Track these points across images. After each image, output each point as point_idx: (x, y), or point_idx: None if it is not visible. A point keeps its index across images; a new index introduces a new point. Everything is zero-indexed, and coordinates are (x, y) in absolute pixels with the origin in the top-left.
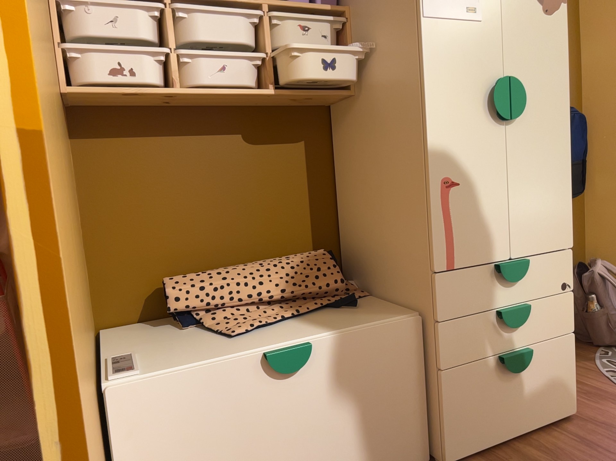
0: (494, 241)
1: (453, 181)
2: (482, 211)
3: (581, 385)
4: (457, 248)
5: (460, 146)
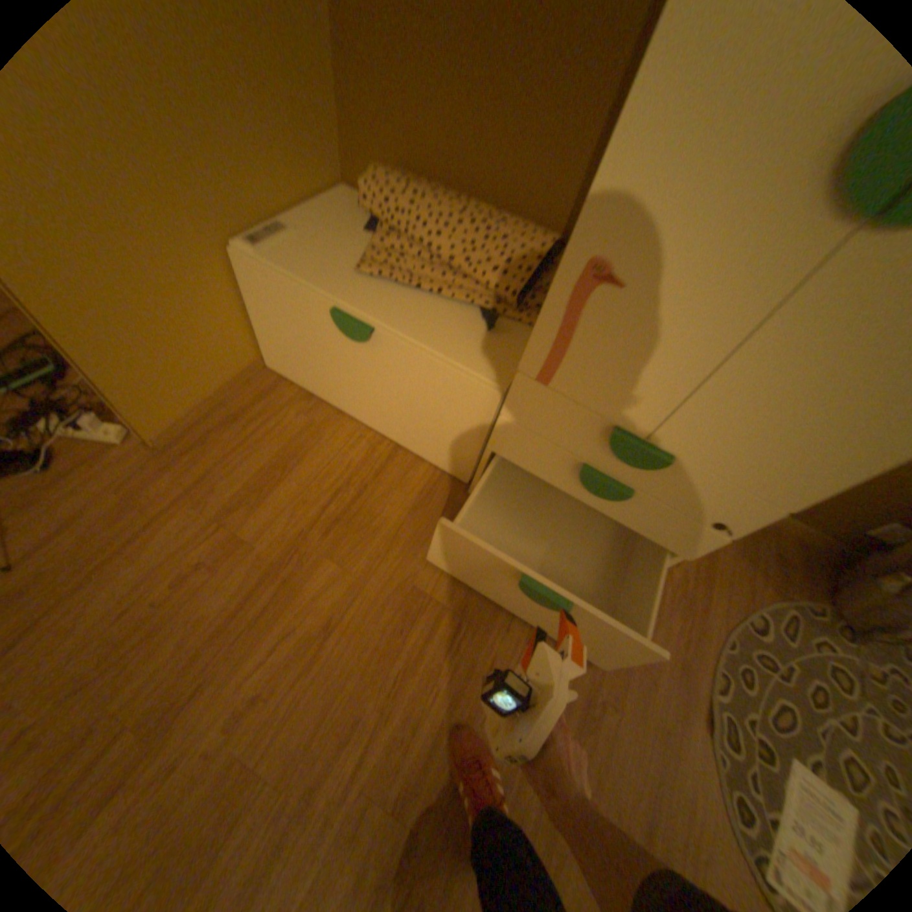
0: (631, 402)
1: (613, 274)
2: (640, 353)
3: (697, 592)
4: (563, 367)
5: (673, 214)
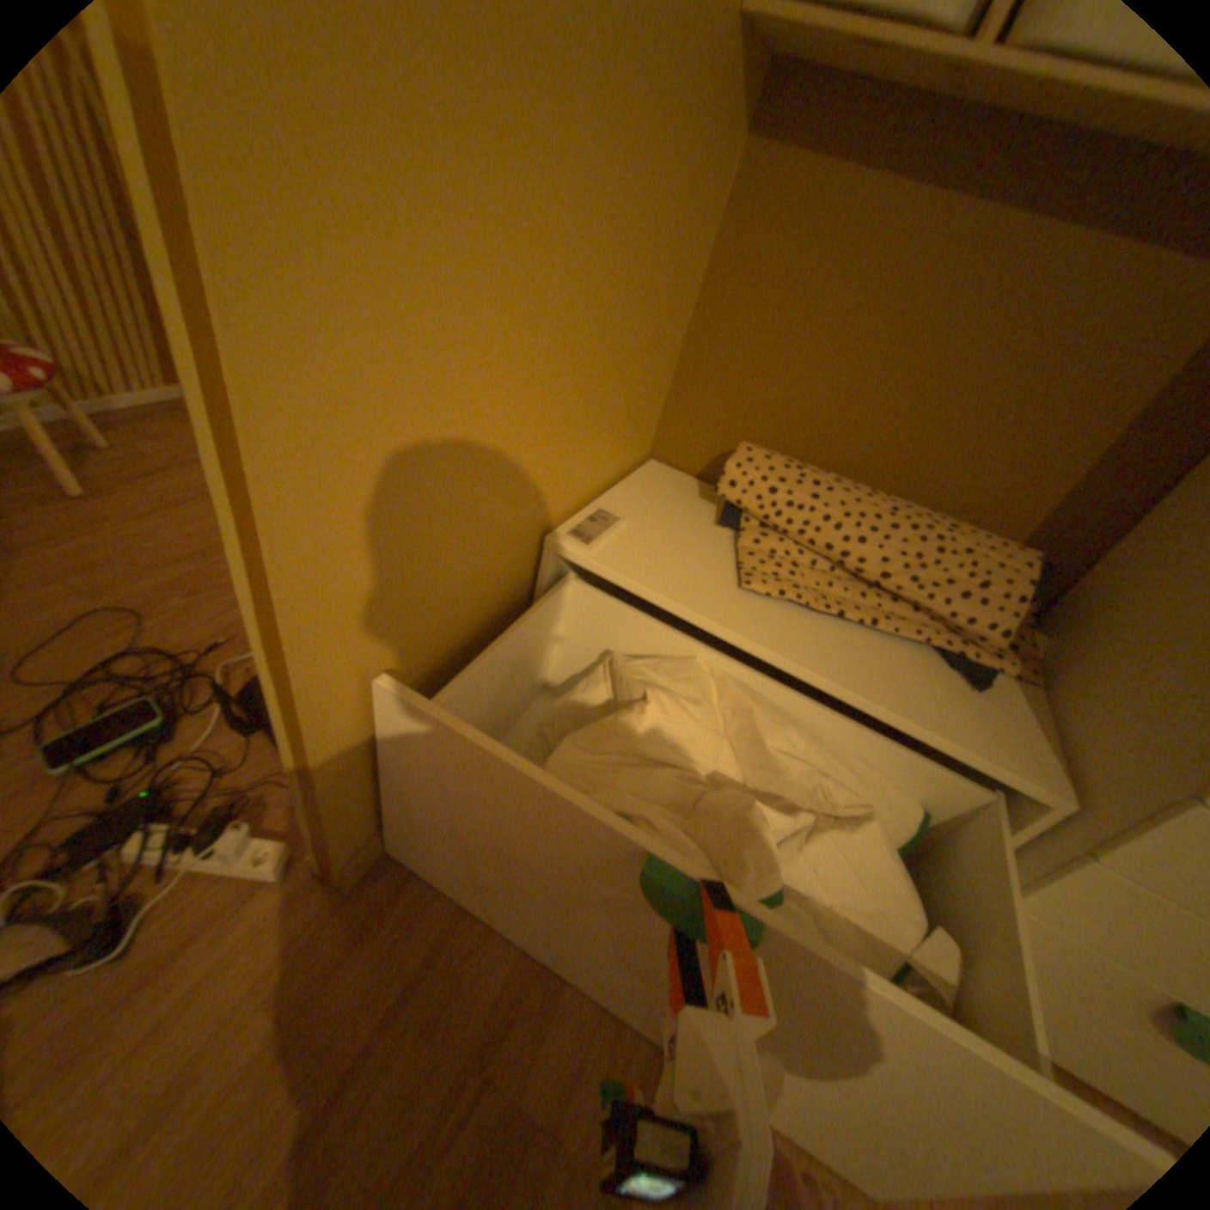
0: None
1: None
2: None
3: None
4: None
5: None
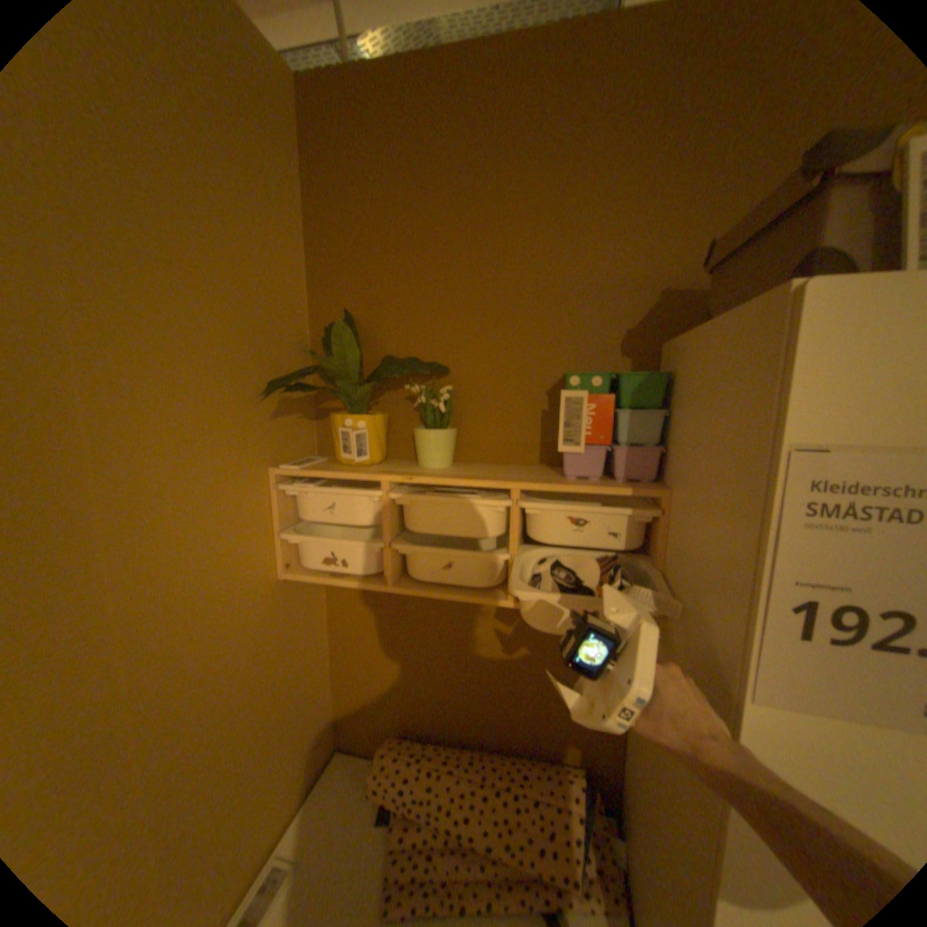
0: None
1: None
2: None
3: None
4: None
5: None
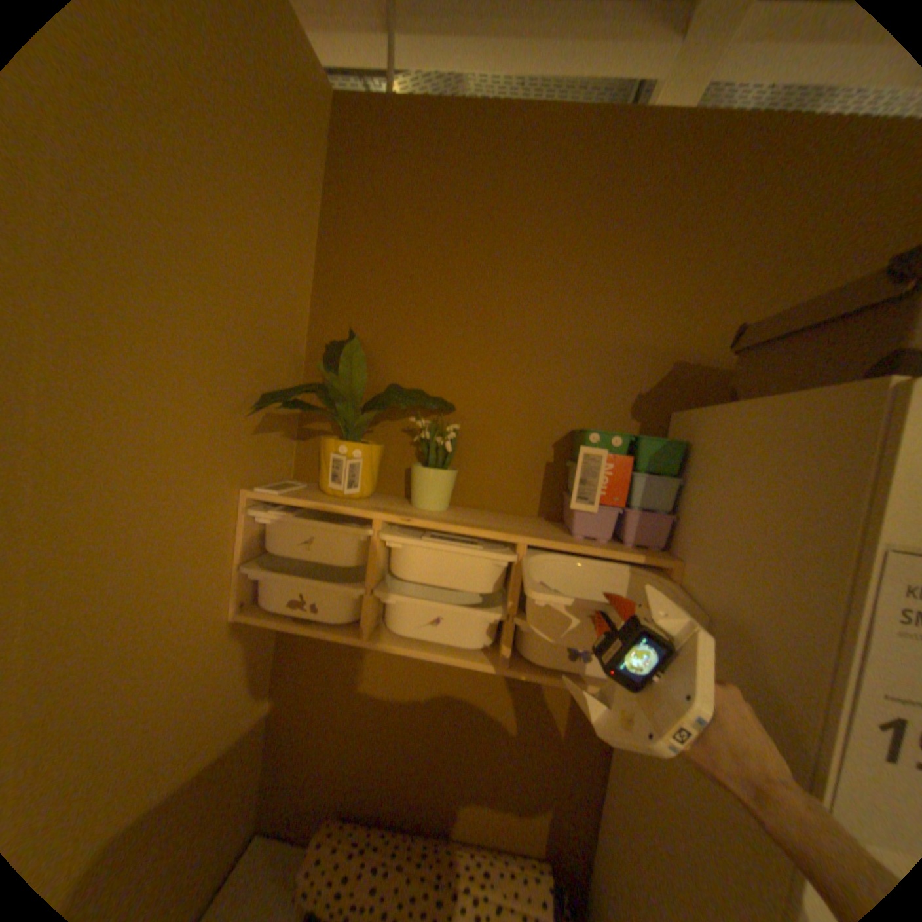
0: None
1: None
2: None
3: None
4: None
5: None
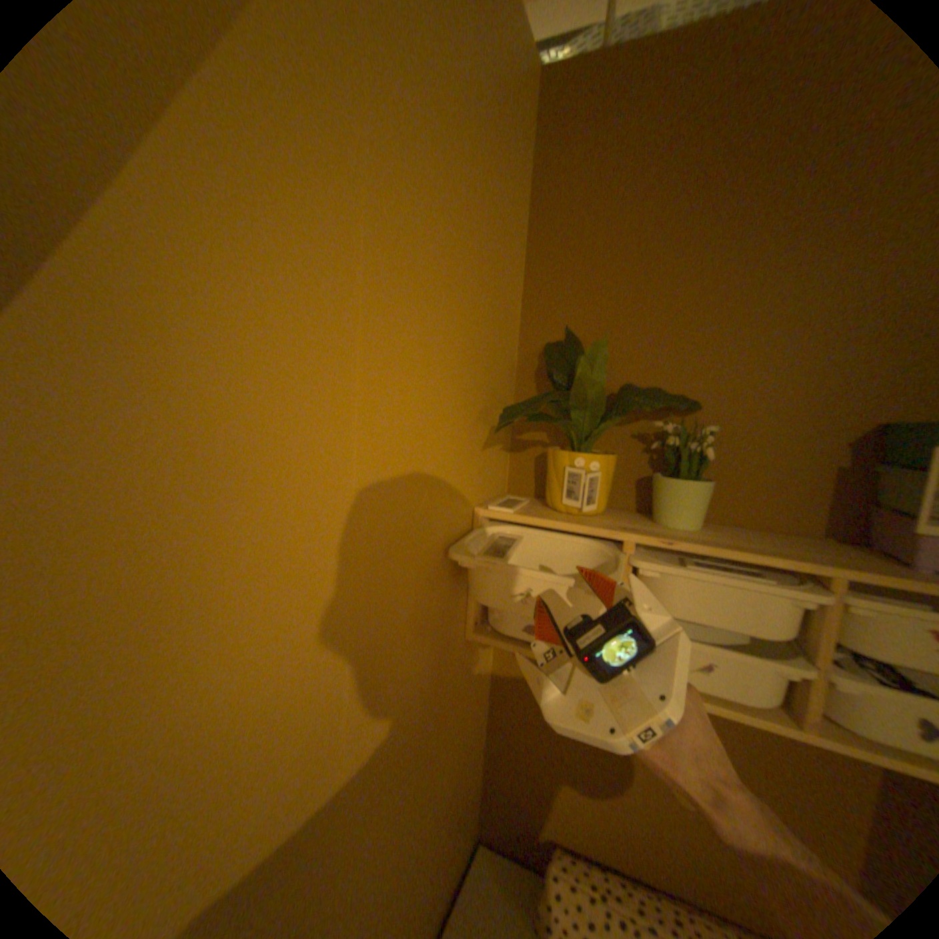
0: None
1: None
2: None
3: None
4: None
5: None
